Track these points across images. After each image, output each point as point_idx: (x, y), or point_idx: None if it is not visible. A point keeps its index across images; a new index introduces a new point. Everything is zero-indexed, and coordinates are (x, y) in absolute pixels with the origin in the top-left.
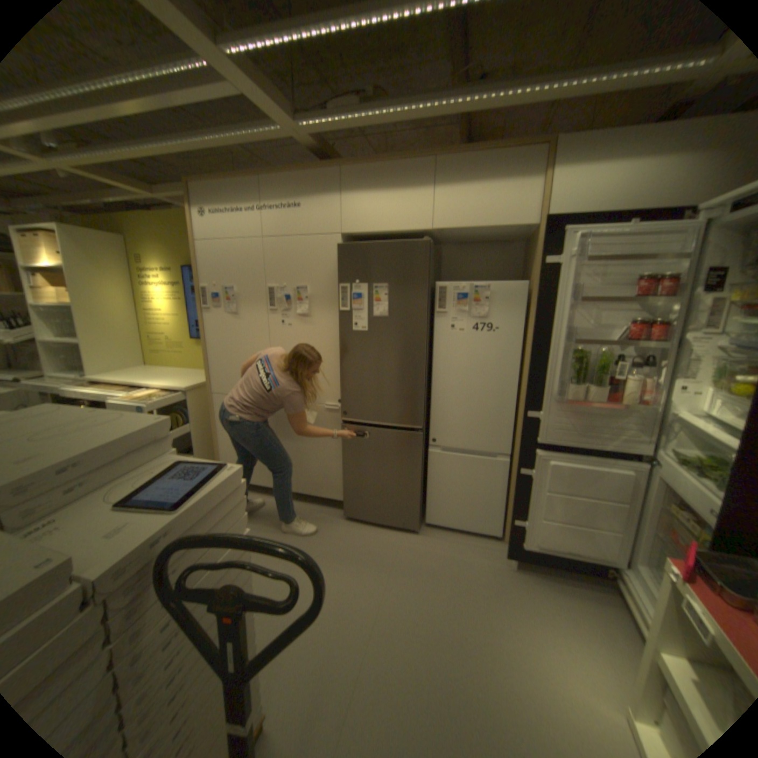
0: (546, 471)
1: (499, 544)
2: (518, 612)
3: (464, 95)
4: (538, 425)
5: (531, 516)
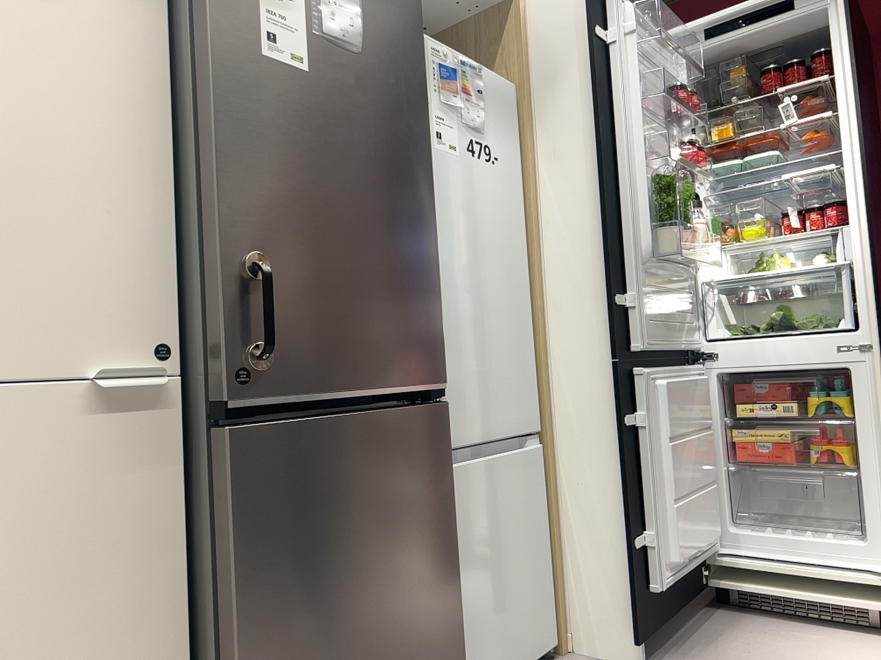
0: (655, 401)
1: None
2: None
3: None
4: (627, 319)
5: (657, 506)
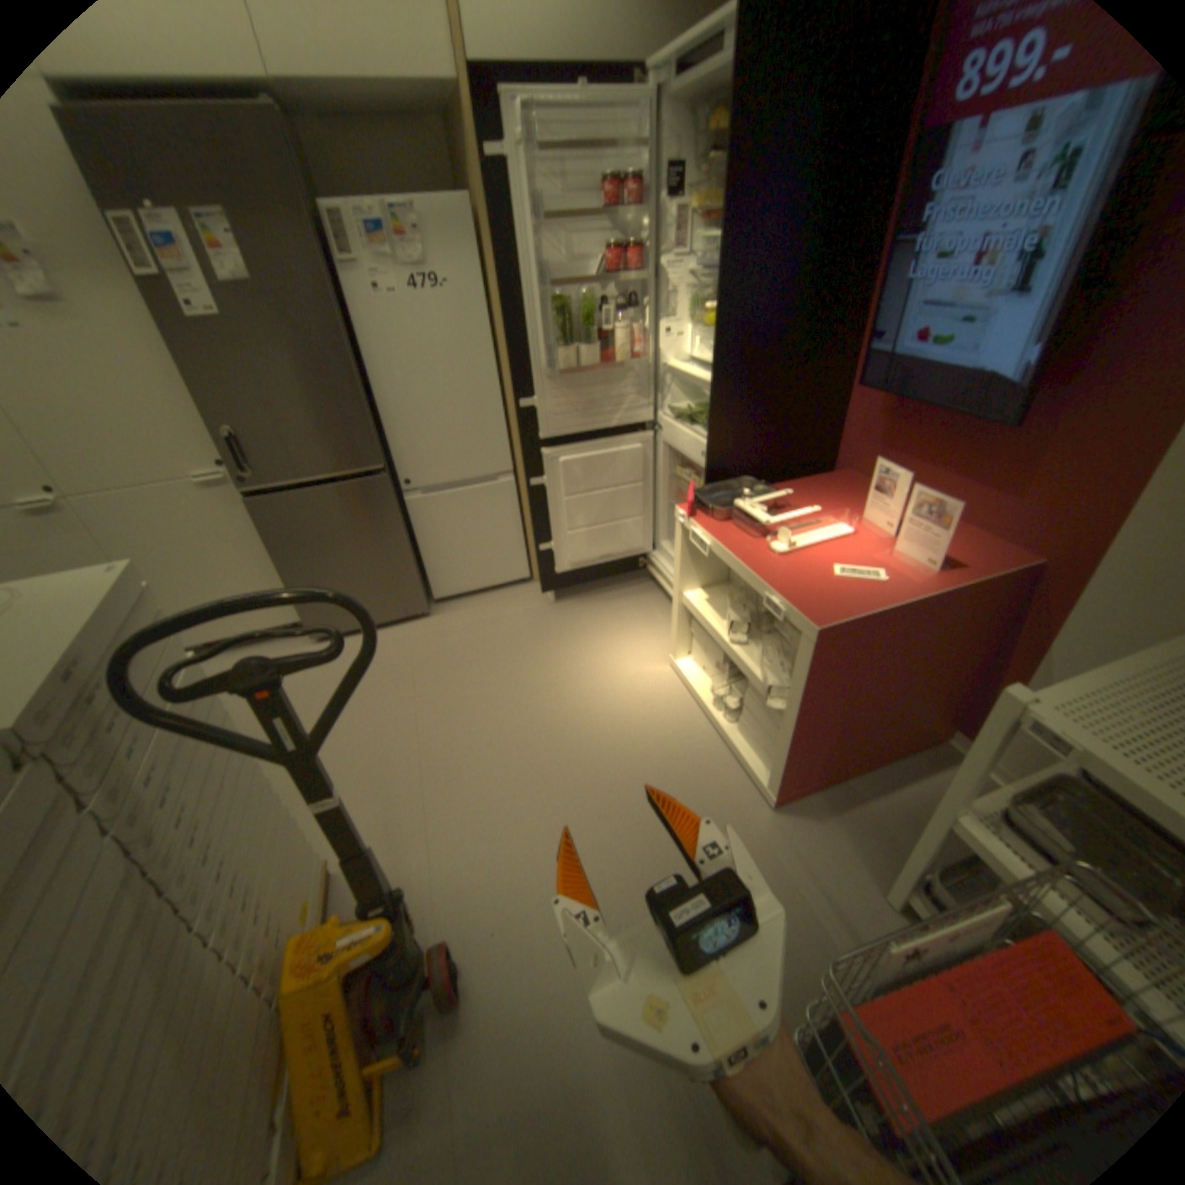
0: (557, 472)
1: (529, 586)
2: (566, 637)
3: None
4: (534, 416)
5: (554, 532)
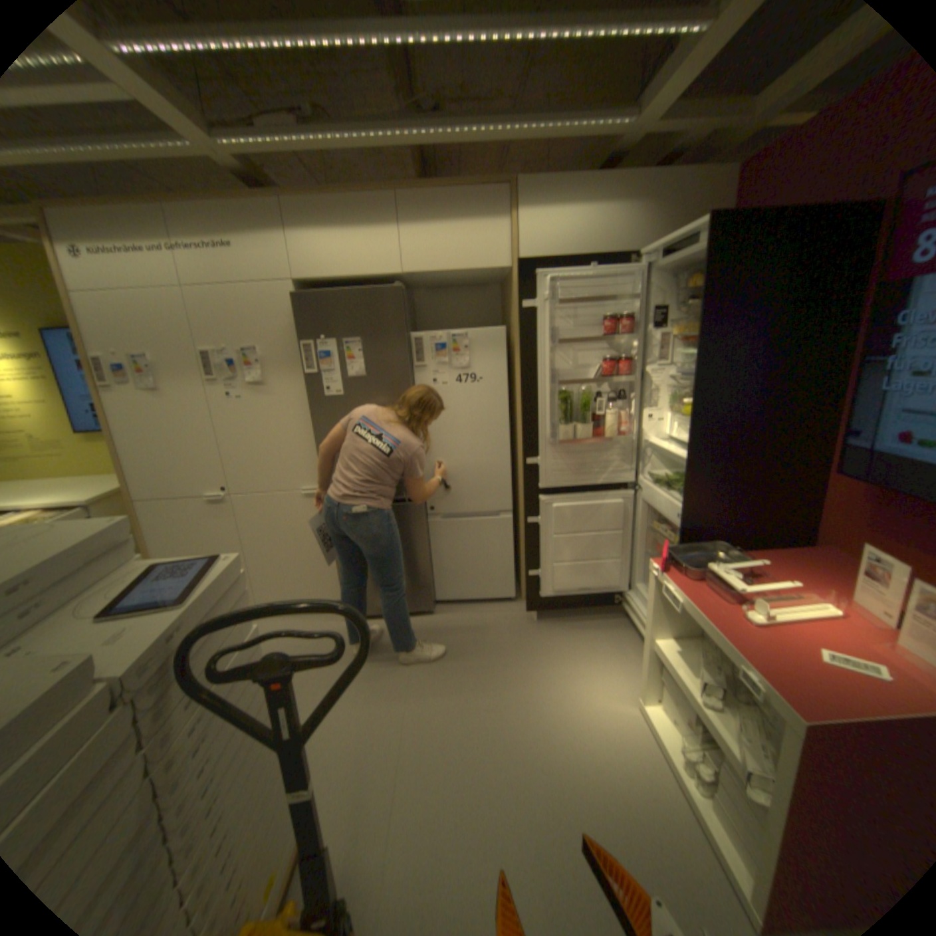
0: (550, 514)
1: (517, 602)
2: (542, 656)
3: (418, 127)
4: (536, 471)
5: (542, 562)
